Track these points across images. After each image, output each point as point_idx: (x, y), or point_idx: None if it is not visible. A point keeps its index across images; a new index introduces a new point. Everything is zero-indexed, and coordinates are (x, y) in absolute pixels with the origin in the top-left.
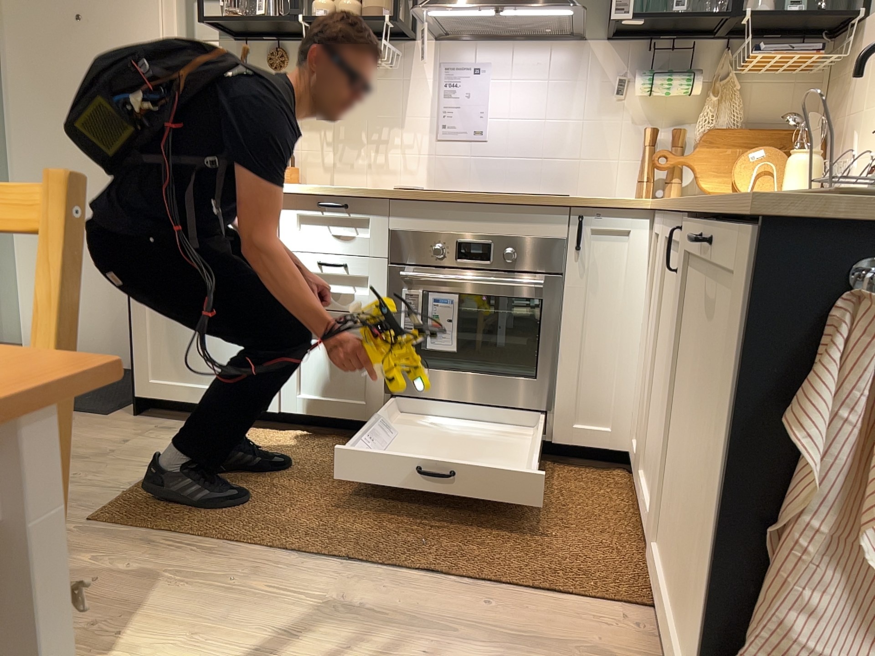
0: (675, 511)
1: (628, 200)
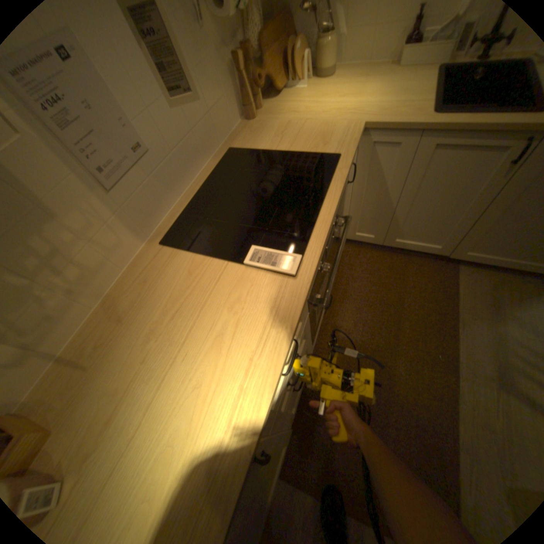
0: (496, 241)
1: (359, 130)
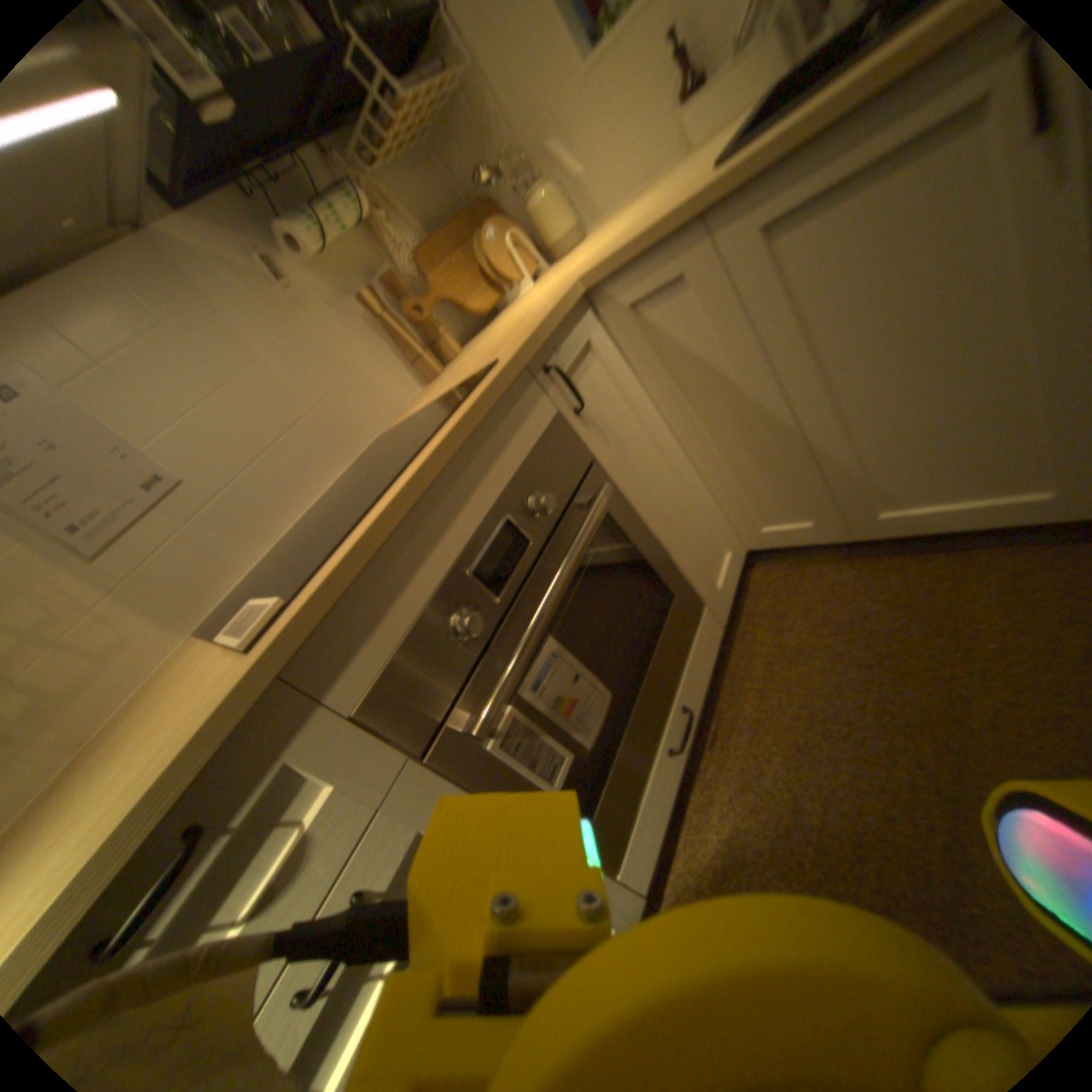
0: None
1: (560, 303)
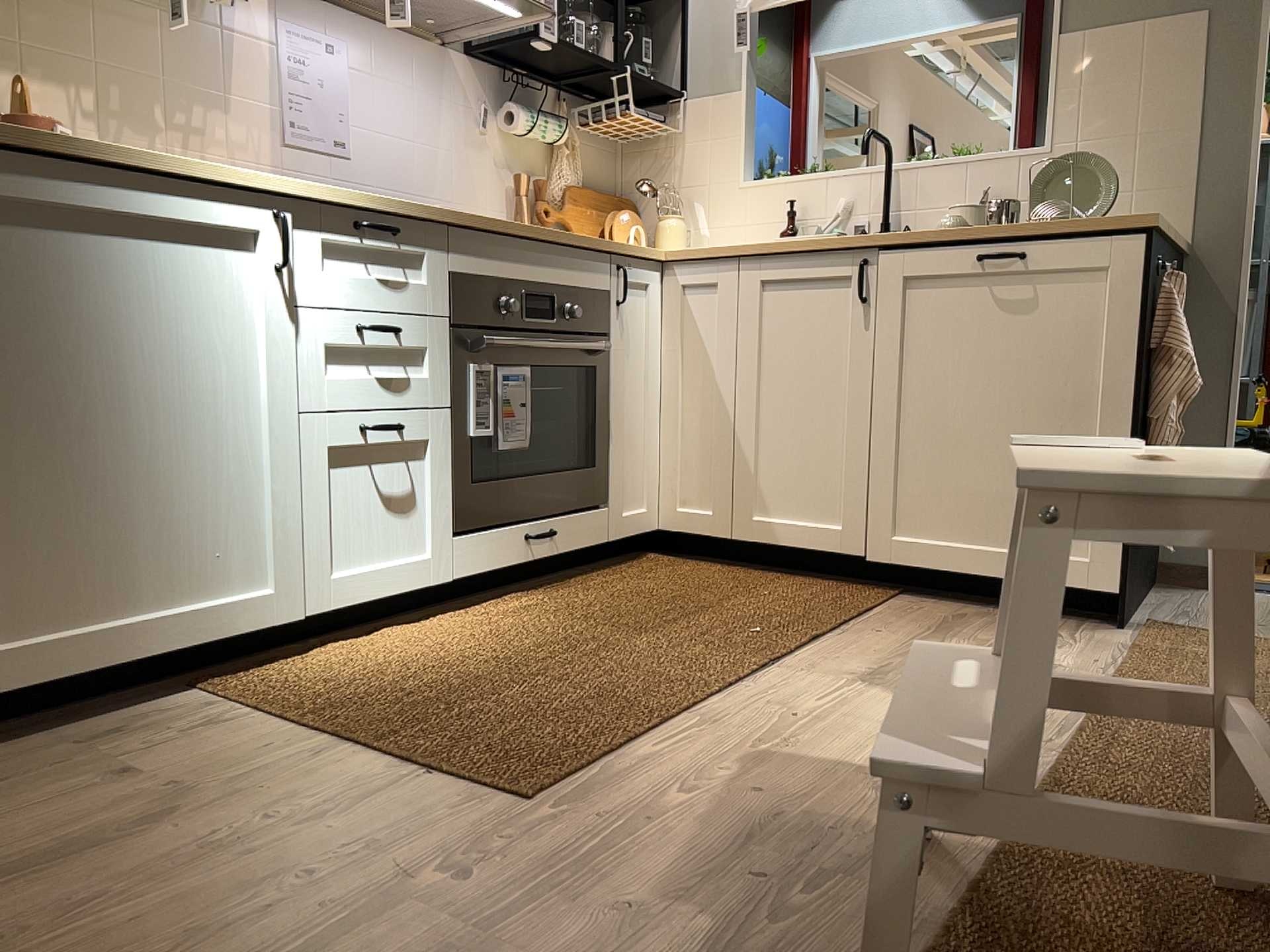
0: (928, 488)
1: (649, 247)
